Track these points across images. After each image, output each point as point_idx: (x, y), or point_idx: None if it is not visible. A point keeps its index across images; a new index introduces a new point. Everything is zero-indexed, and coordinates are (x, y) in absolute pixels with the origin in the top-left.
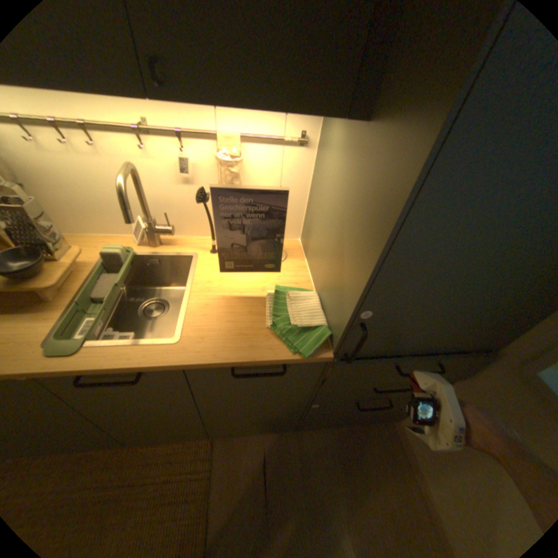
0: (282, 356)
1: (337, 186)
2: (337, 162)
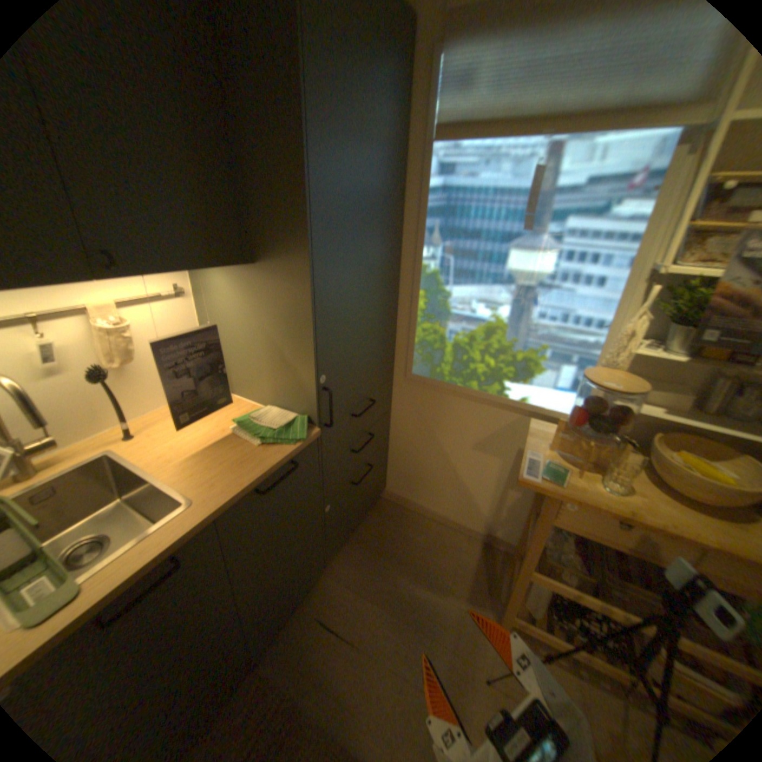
0: (286, 453)
1: (242, 314)
2: (231, 299)
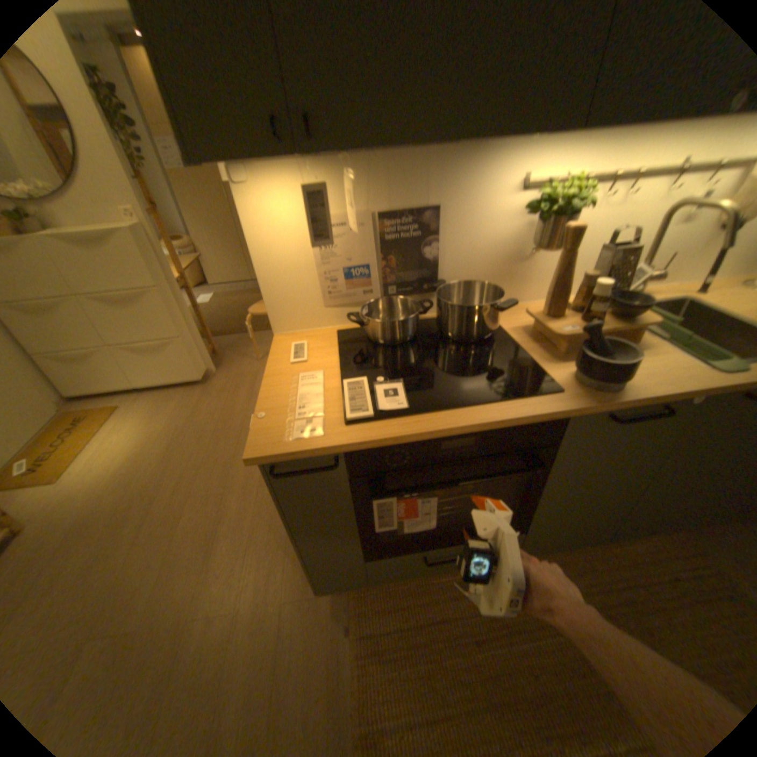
0: None
1: None
2: None
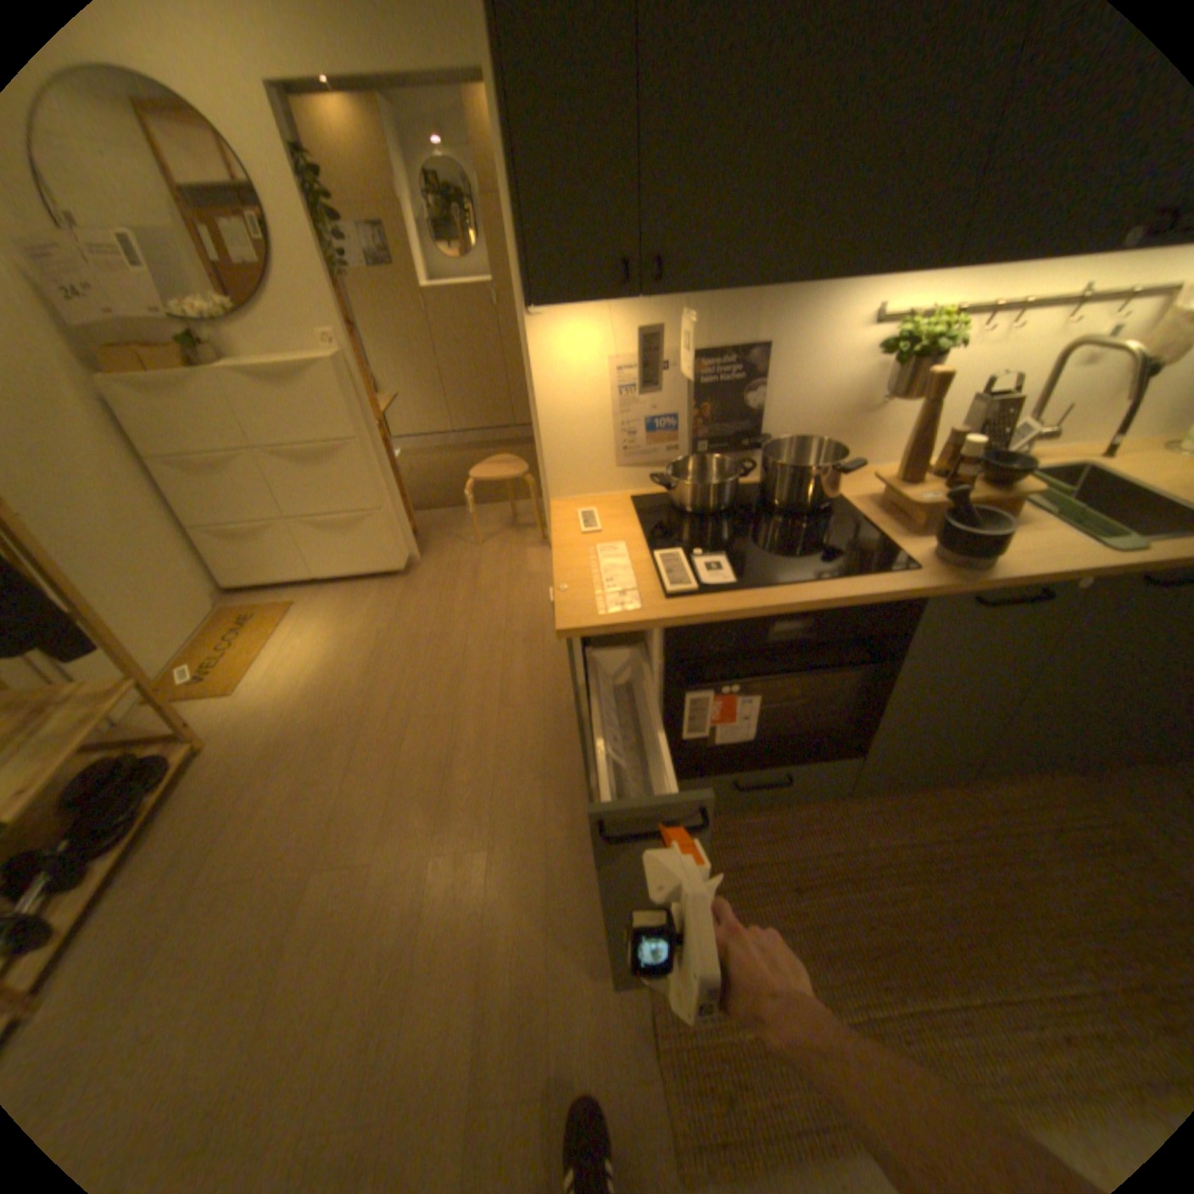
0: None
1: None
2: None
